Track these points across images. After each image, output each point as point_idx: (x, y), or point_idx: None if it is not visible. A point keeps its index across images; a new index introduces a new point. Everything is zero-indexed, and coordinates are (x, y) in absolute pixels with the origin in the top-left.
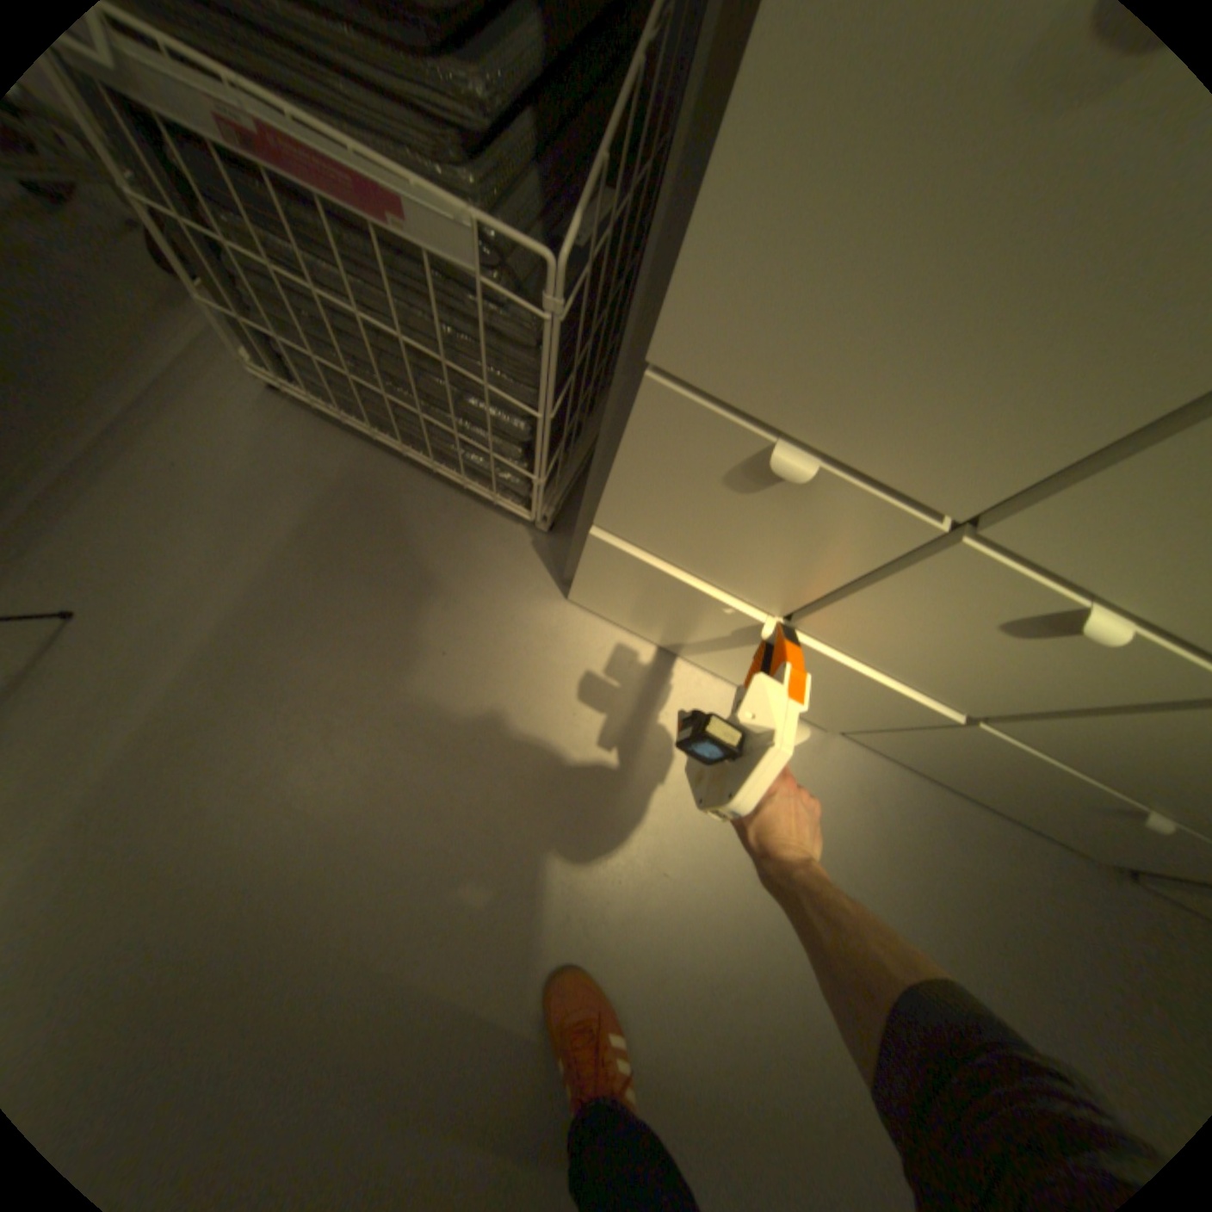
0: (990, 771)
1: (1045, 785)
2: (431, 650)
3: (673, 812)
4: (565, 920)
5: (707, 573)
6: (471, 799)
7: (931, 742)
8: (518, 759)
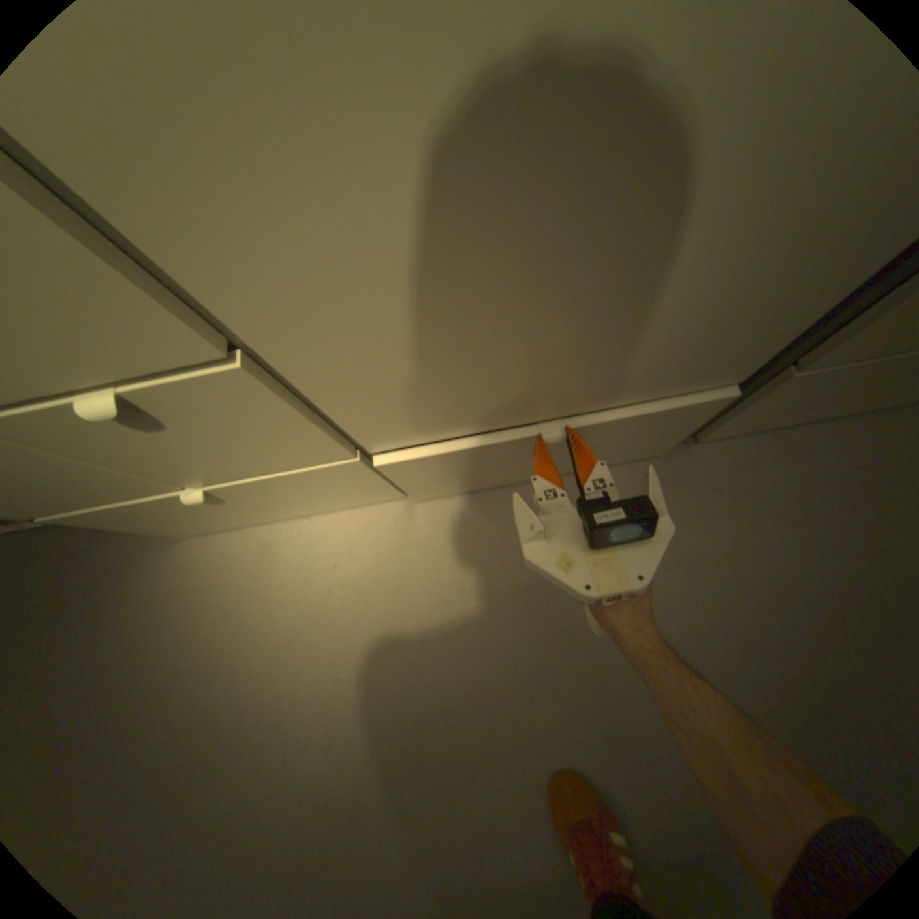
0: (464, 464)
1: (486, 452)
2: (110, 638)
3: (322, 633)
4: (281, 758)
5: (101, 500)
6: (181, 719)
7: (409, 475)
8: (200, 670)
